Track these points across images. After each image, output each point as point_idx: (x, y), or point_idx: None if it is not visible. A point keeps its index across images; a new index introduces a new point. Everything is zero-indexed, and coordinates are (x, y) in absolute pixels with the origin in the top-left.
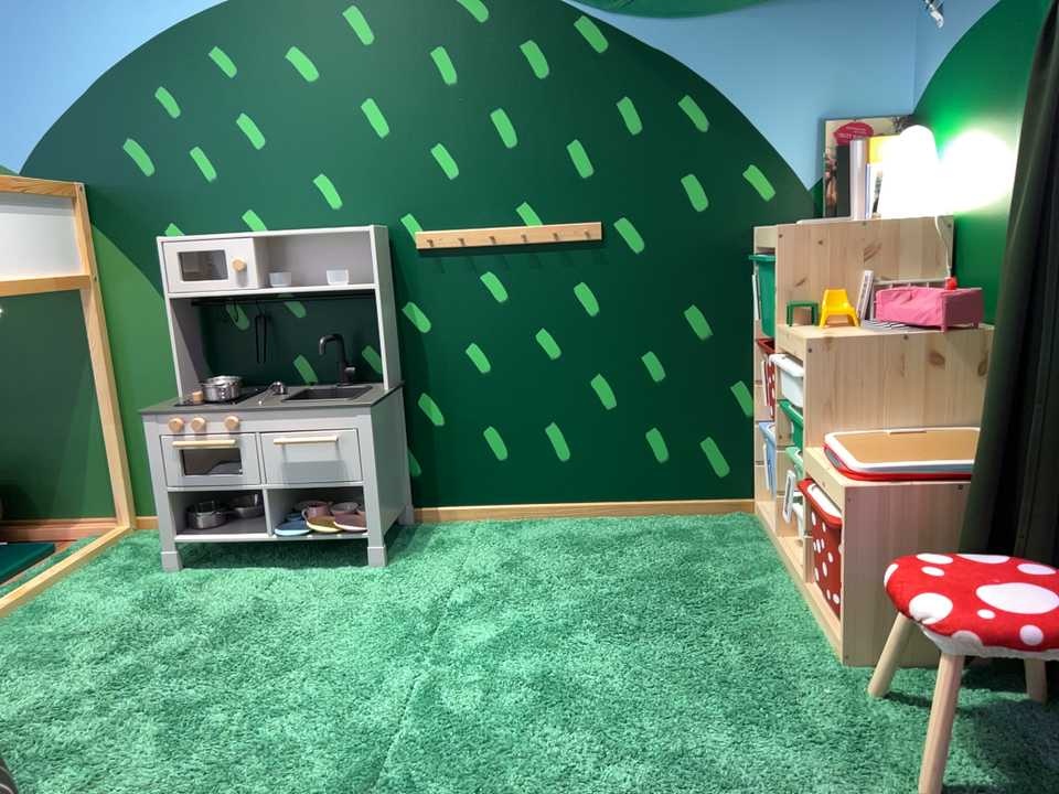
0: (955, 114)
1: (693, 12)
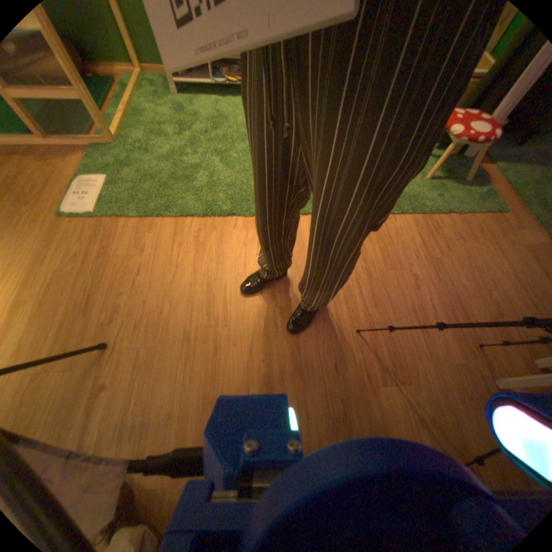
0: None
1: None
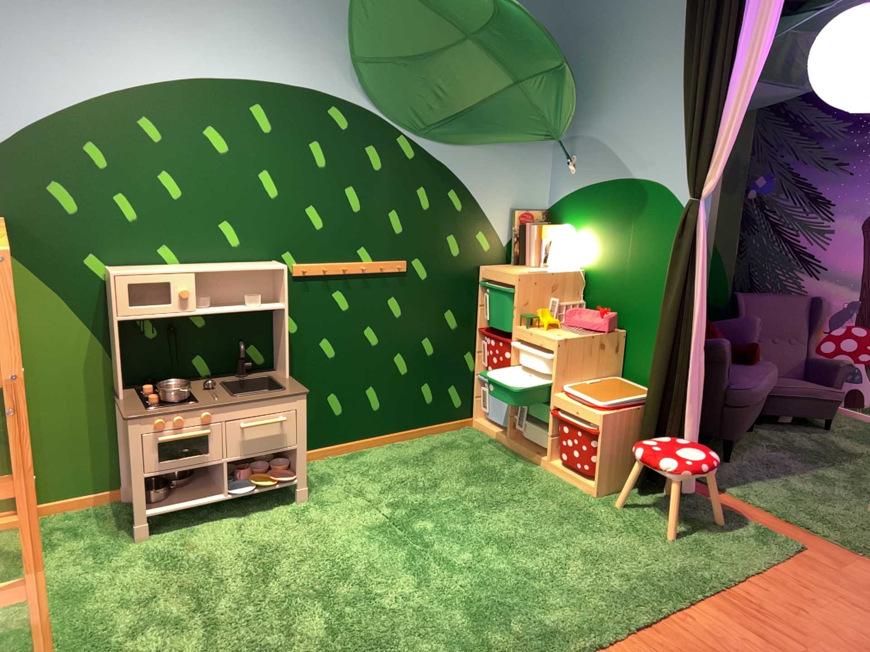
0: (582, 223)
1: (458, 146)
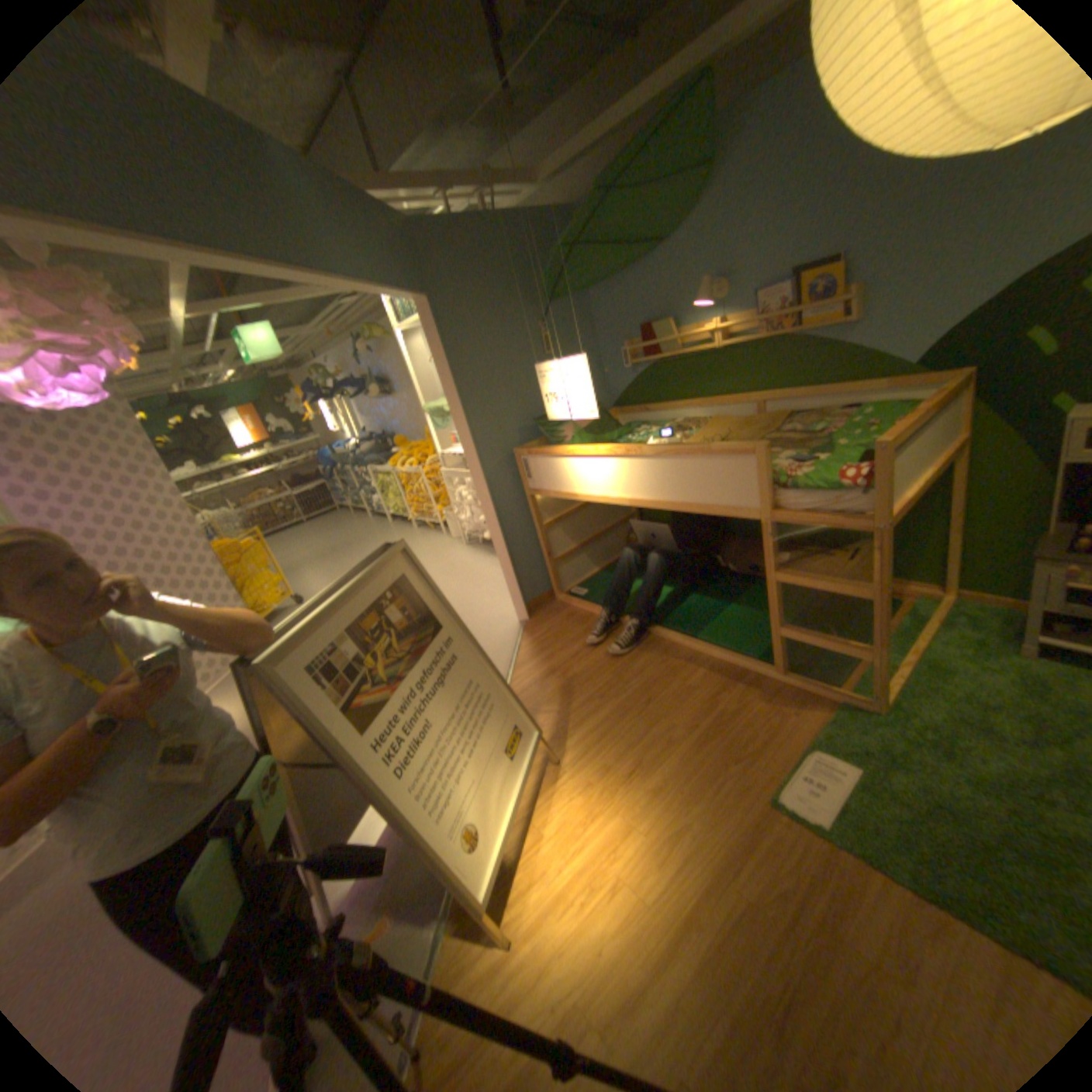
0: None
1: None
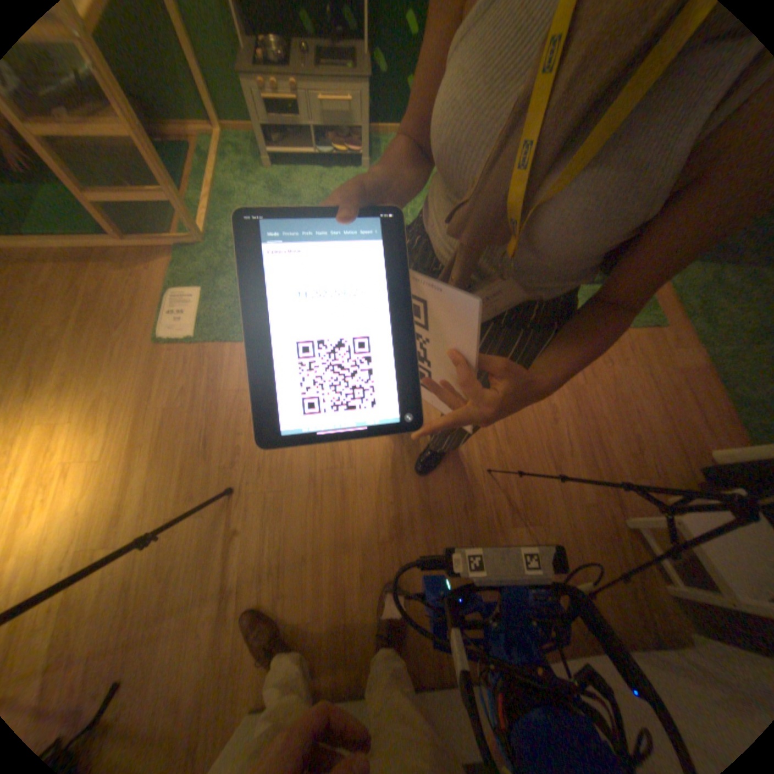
0: None
1: None
